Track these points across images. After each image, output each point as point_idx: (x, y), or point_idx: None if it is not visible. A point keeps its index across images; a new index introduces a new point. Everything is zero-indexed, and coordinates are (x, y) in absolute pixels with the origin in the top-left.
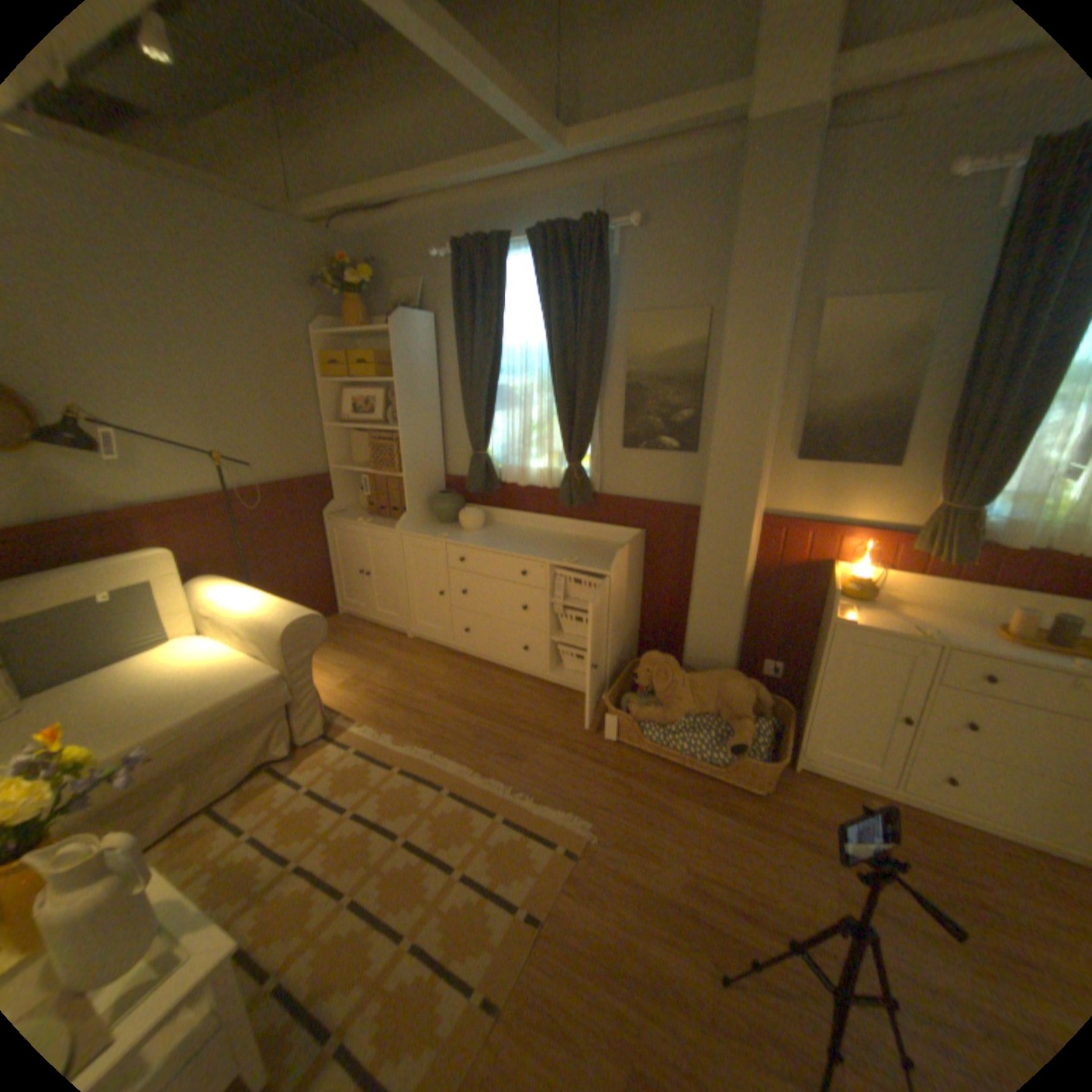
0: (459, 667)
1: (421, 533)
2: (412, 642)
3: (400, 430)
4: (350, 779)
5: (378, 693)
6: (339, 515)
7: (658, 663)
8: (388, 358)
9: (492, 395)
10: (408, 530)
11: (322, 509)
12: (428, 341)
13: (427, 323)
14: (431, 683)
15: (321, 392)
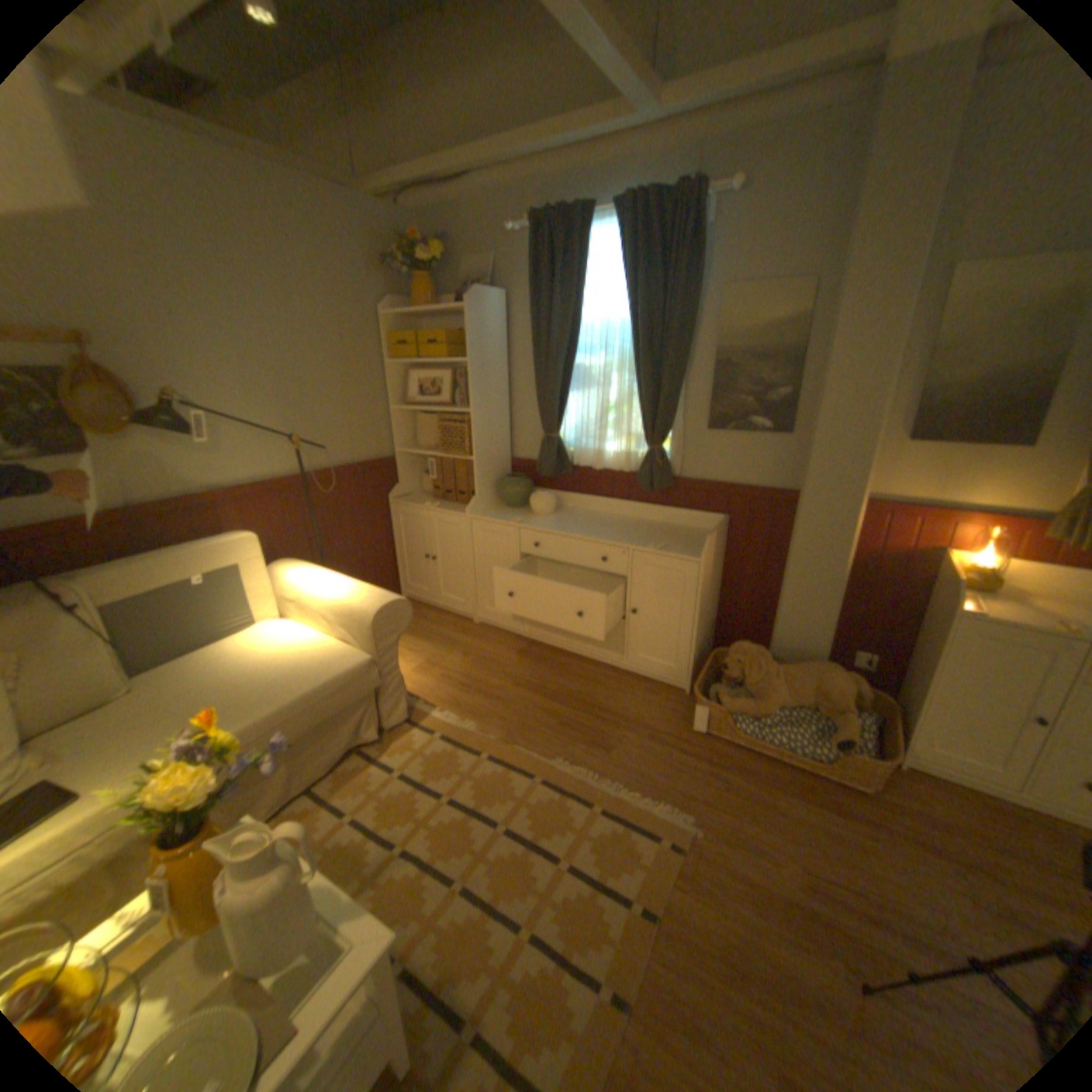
0: (530, 654)
1: (491, 517)
2: (479, 627)
3: (471, 412)
4: (440, 764)
5: (453, 678)
6: (404, 499)
7: (749, 653)
8: (458, 338)
9: (566, 375)
10: (477, 515)
11: (387, 493)
12: (499, 319)
13: (498, 300)
14: (504, 669)
15: (388, 374)
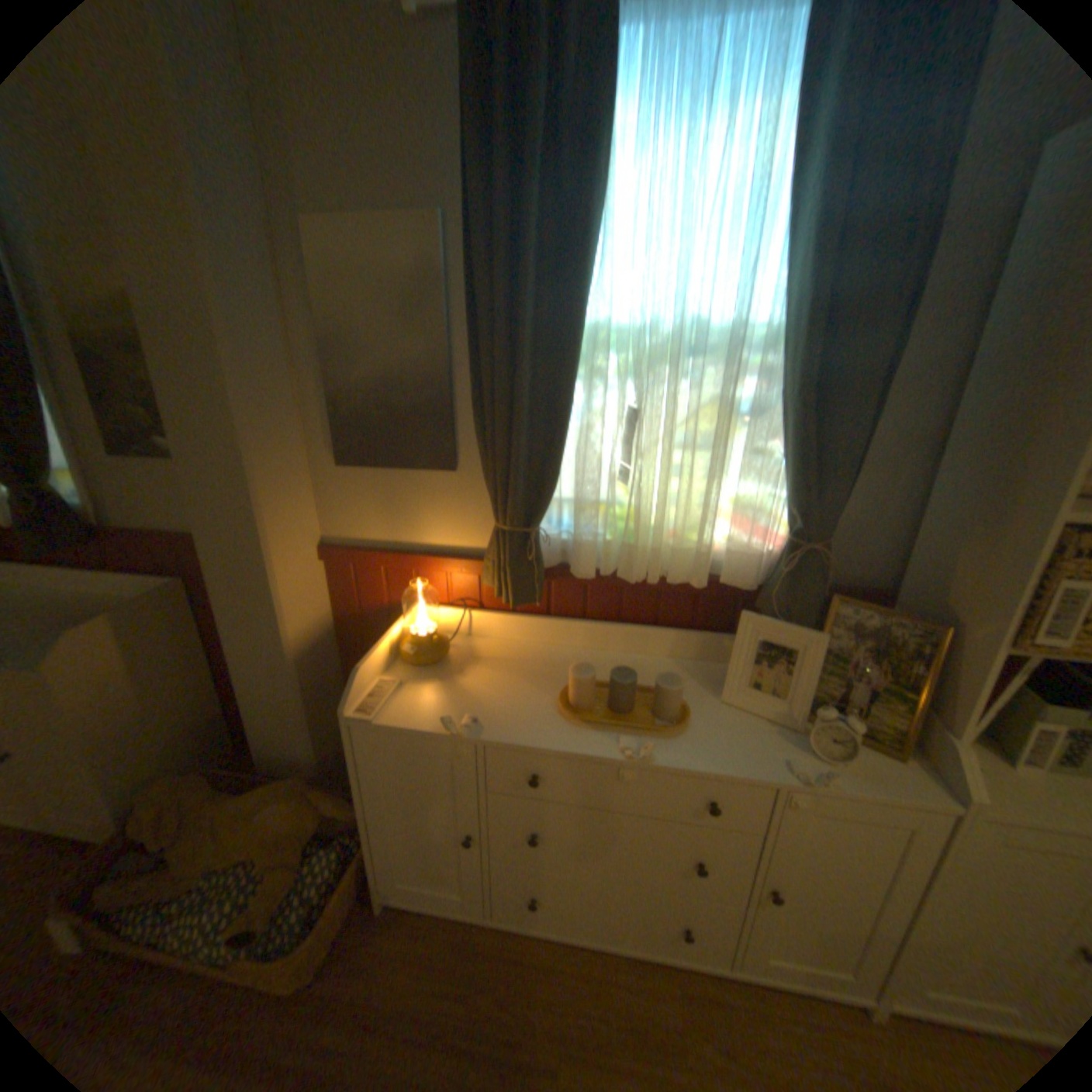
0: None
1: None
2: None
3: None
4: None
5: None
6: None
7: (161, 798)
8: None
9: None
10: None
11: None
12: None
13: None
14: None
15: None
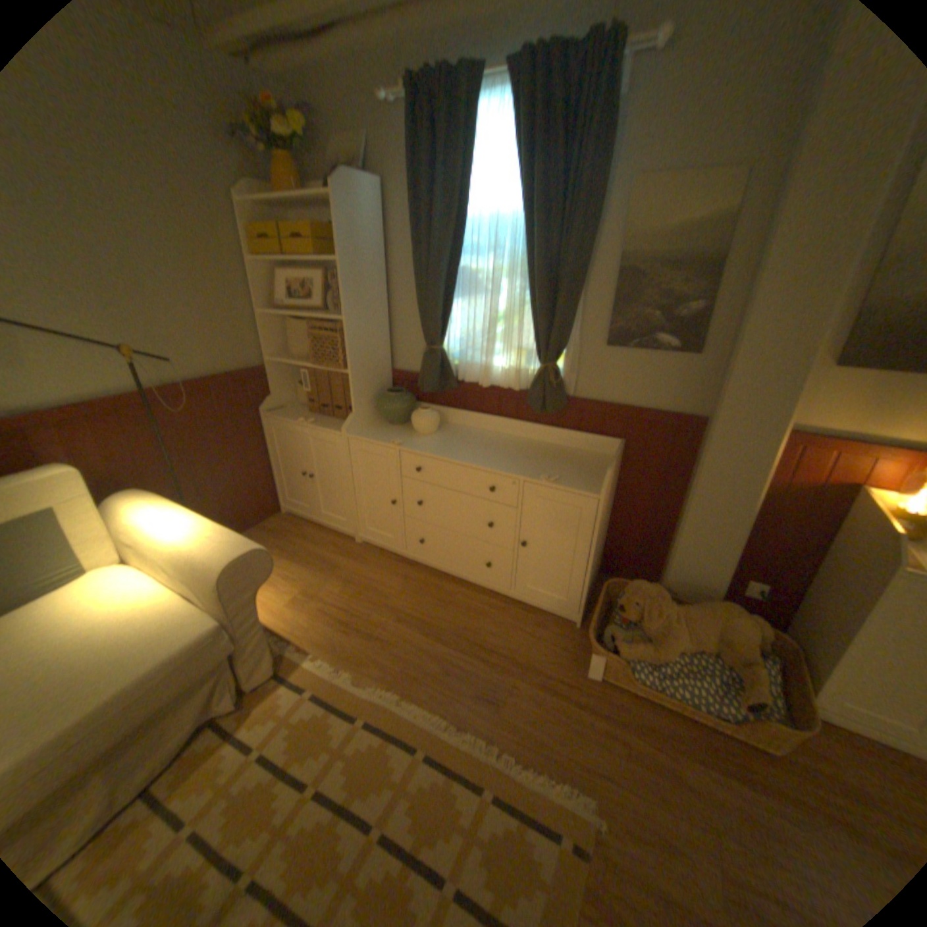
0: (415, 580)
1: (370, 437)
2: (362, 547)
3: (345, 320)
4: (309, 737)
5: (330, 614)
6: (278, 413)
7: (649, 595)
8: (327, 233)
9: (451, 279)
10: (356, 434)
11: (258, 406)
12: (375, 213)
13: (373, 189)
14: (386, 600)
15: (251, 273)
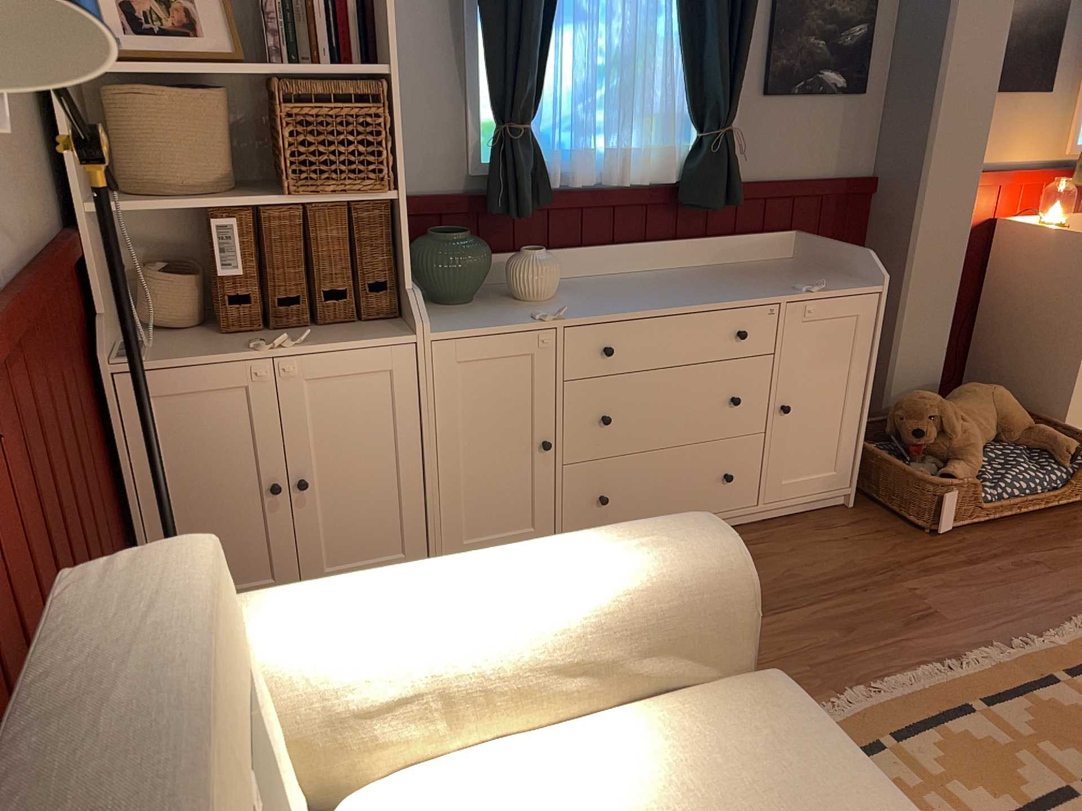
0: None
1: (475, 324)
2: None
3: (394, 72)
4: None
5: None
6: (150, 355)
7: (933, 400)
8: None
9: None
10: (437, 329)
11: (90, 349)
12: None
13: None
14: None
15: None
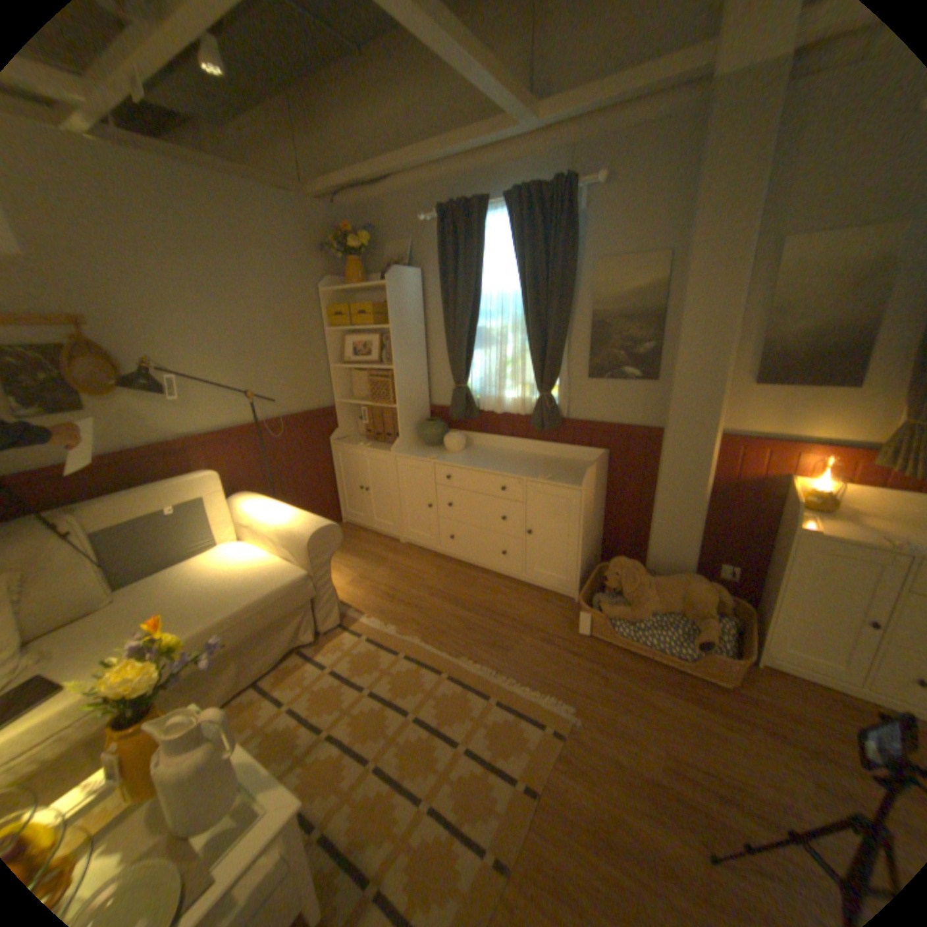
0: (446, 569)
1: (412, 454)
2: (405, 546)
3: (394, 368)
4: (365, 663)
5: (380, 590)
6: (343, 441)
7: (626, 567)
8: (383, 309)
9: (471, 336)
10: (401, 453)
11: (329, 436)
12: (417, 293)
13: (415, 277)
14: (423, 582)
15: (328, 339)
